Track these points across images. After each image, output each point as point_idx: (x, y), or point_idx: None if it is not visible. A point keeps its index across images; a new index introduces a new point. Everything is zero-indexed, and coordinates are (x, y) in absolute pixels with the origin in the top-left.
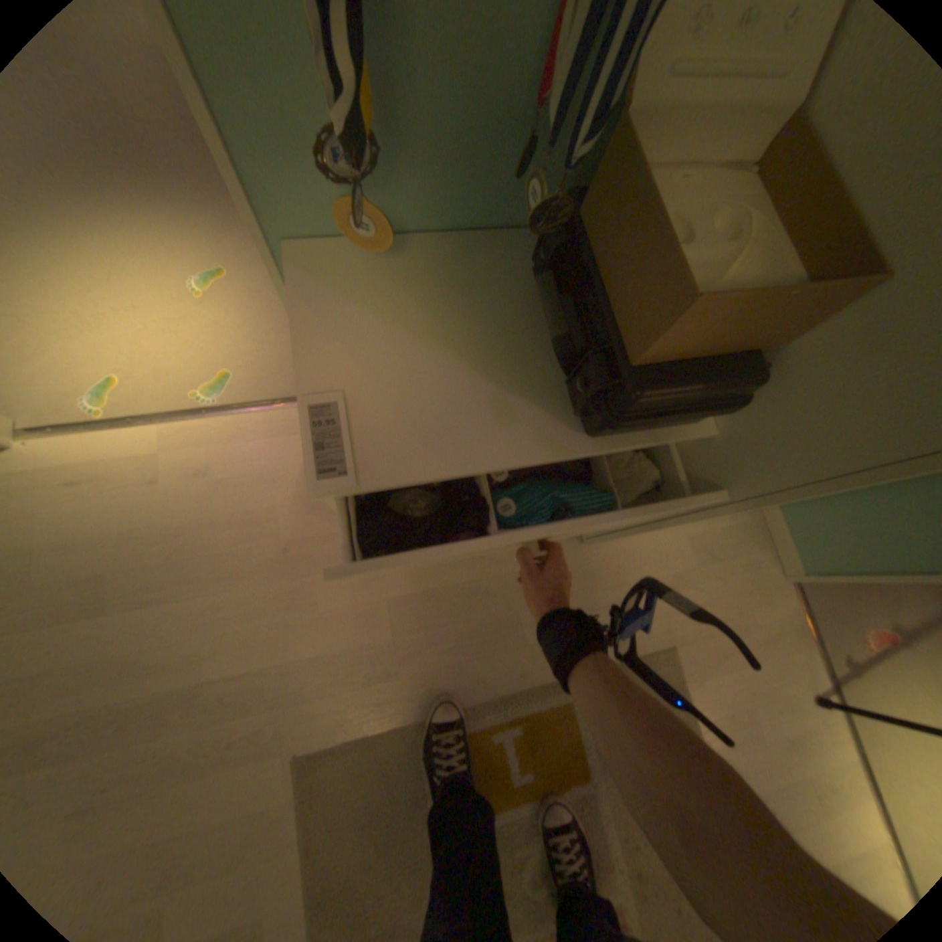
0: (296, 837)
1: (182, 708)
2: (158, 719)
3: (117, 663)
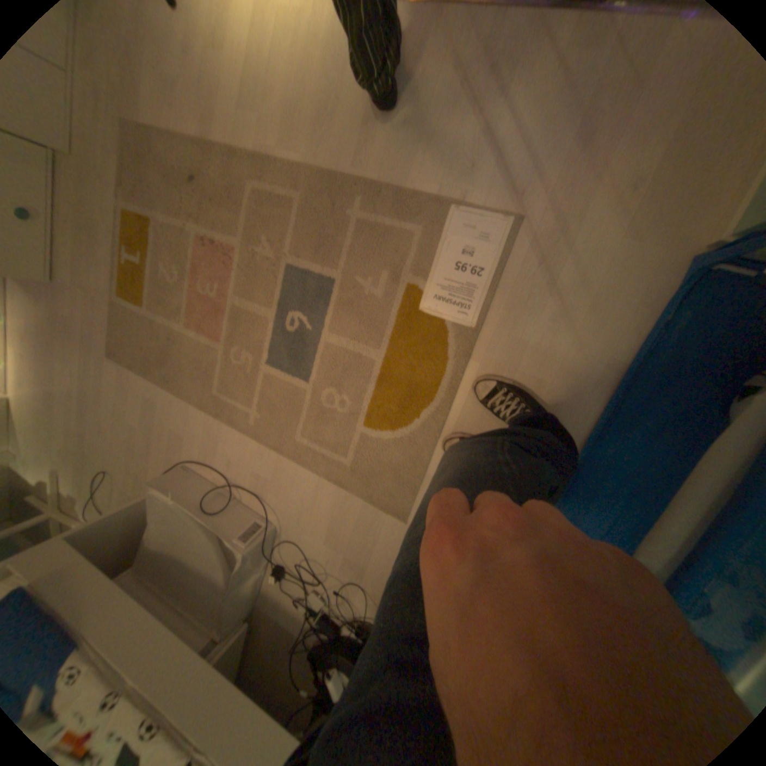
0: (122, 367)
1: (78, 383)
2: (79, 393)
3: (62, 396)
